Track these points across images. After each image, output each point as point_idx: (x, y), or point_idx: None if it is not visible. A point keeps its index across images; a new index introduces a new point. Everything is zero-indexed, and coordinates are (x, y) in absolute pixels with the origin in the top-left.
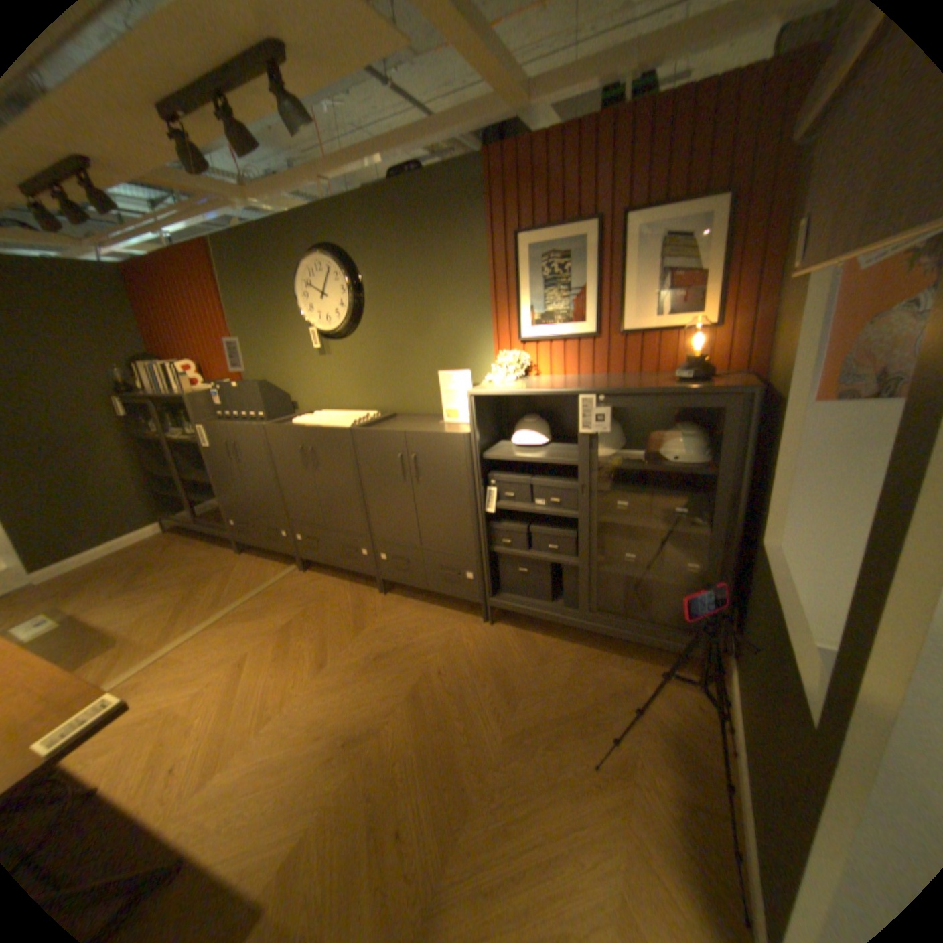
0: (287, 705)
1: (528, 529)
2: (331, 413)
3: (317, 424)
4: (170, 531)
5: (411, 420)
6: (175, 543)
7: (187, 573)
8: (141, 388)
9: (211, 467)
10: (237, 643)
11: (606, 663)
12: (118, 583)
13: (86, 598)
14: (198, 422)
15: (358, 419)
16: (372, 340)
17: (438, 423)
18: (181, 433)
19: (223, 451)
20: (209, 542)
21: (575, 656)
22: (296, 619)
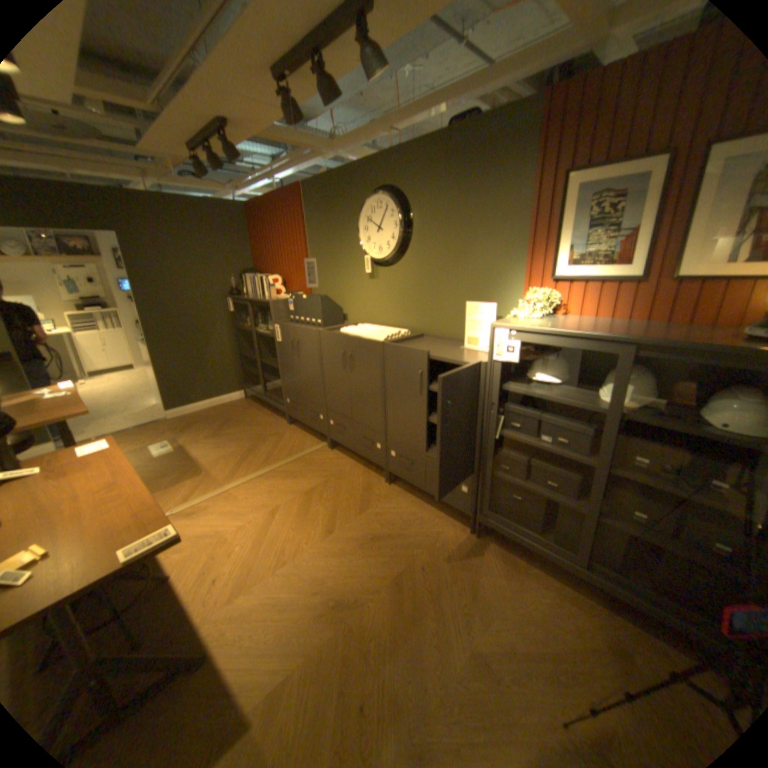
0: (299, 556)
1: (529, 460)
2: (370, 327)
3: (358, 335)
4: (250, 398)
5: (435, 341)
6: (251, 407)
7: (254, 431)
8: (246, 293)
9: (280, 357)
10: (275, 494)
11: (591, 613)
12: (212, 428)
13: (192, 435)
14: (276, 322)
15: (391, 335)
16: (413, 268)
17: (458, 347)
18: (266, 328)
19: (289, 346)
20: (272, 411)
21: (557, 594)
22: (318, 487)
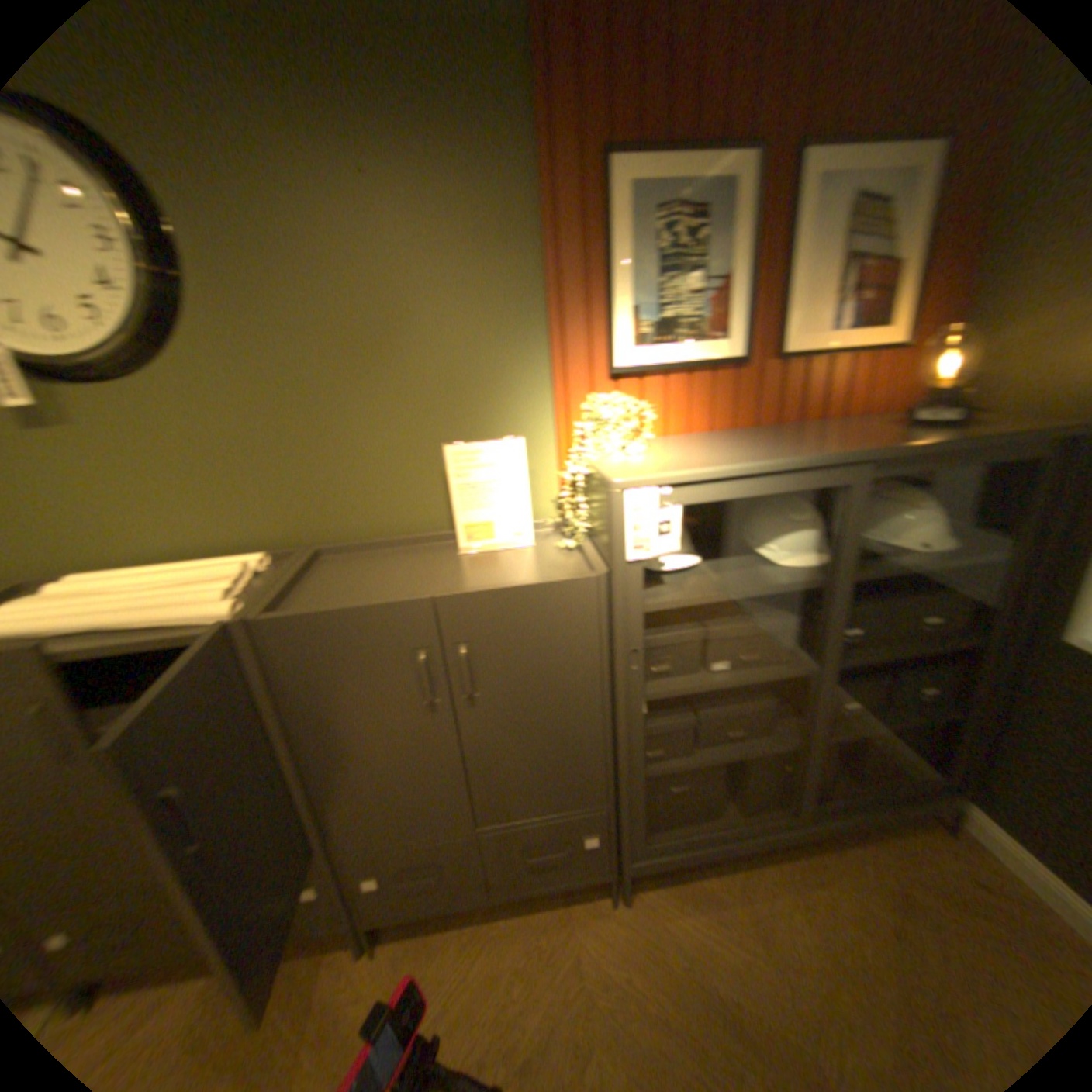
0: None
1: (696, 715)
2: (105, 579)
3: (82, 625)
4: None
5: (364, 557)
6: None
7: None
8: None
9: None
10: None
11: (832, 876)
12: None
13: None
14: None
15: (229, 583)
16: (215, 378)
17: (446, 554)
18: None
19: None
20: None
21: (789, 890)
22: None
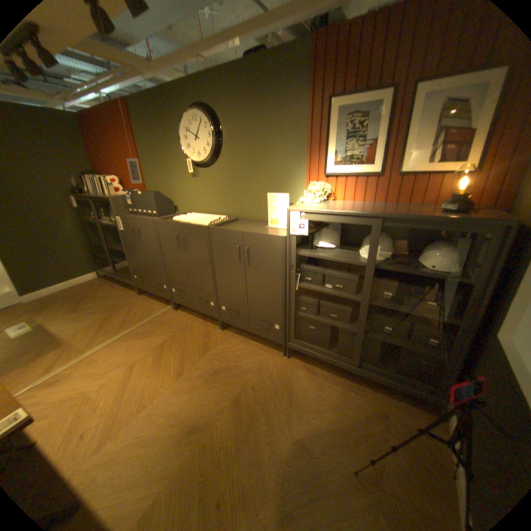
0: (157, 398)
1: (318, 302)
2: (197, 215)
3: (187, 221)
4: (102, 277)
5: (247, 223)
6: (104, 285)
7: (109, 304)
8: (87, 191)
9: (124, 242)
10: (132, 353)
11: (362, 394)
12: (69, 306)
13: (50, 314)
14: (117, 215)
15: (213, 220)
16: (226, 169)
17: (264, 227)
18: (109, 220)
19: (131, 233)
20: (123, 286)
21: (342, 387)
22: (168, 341)
